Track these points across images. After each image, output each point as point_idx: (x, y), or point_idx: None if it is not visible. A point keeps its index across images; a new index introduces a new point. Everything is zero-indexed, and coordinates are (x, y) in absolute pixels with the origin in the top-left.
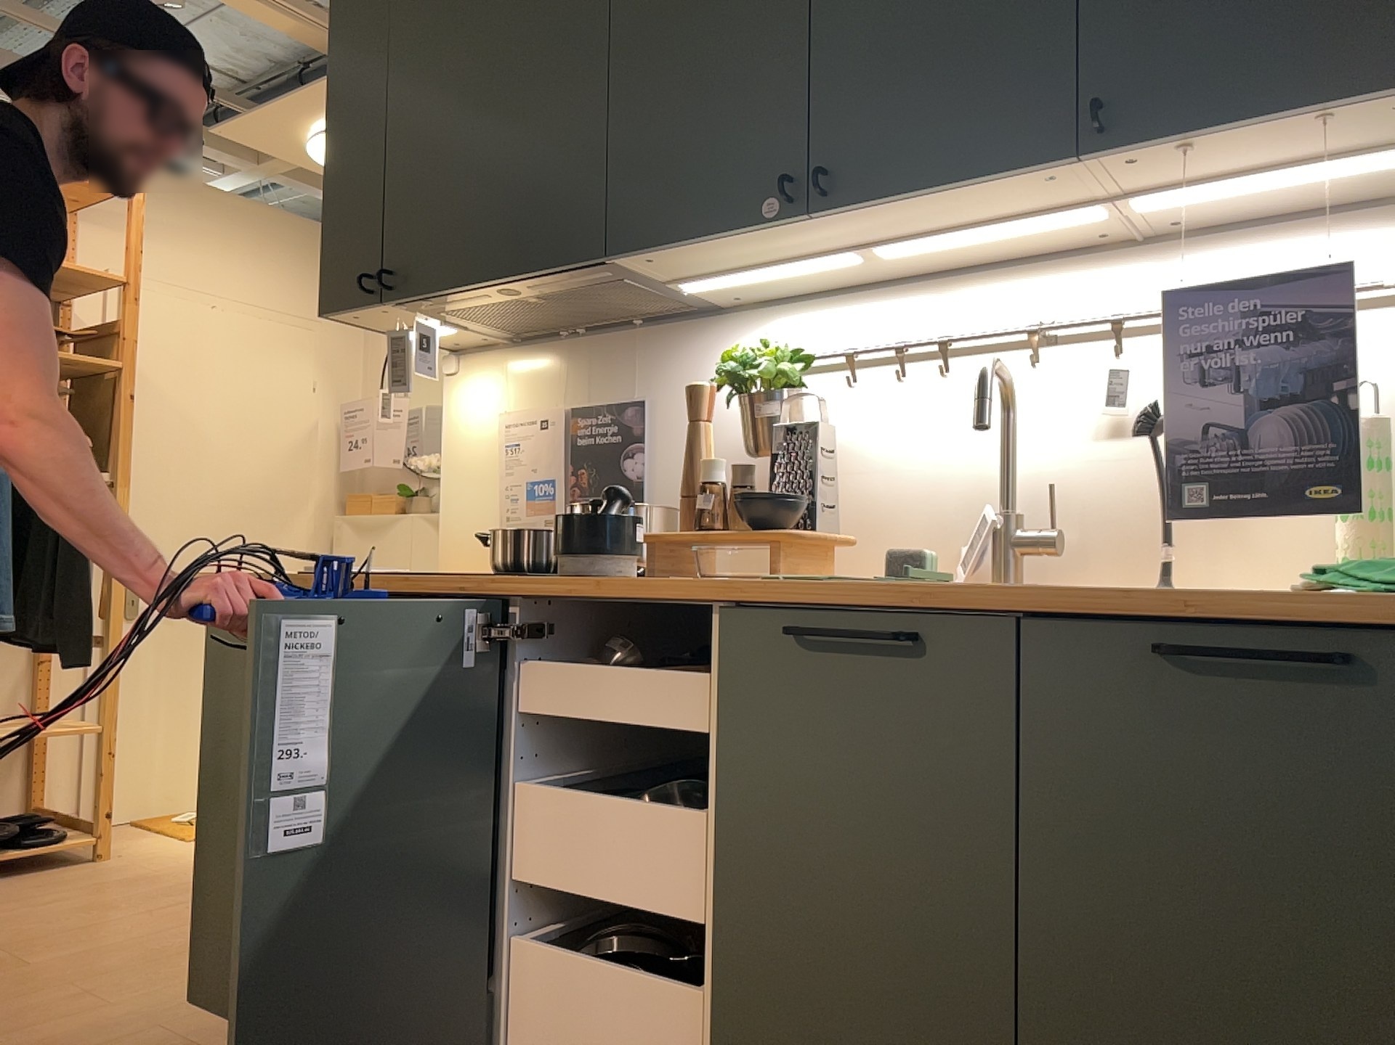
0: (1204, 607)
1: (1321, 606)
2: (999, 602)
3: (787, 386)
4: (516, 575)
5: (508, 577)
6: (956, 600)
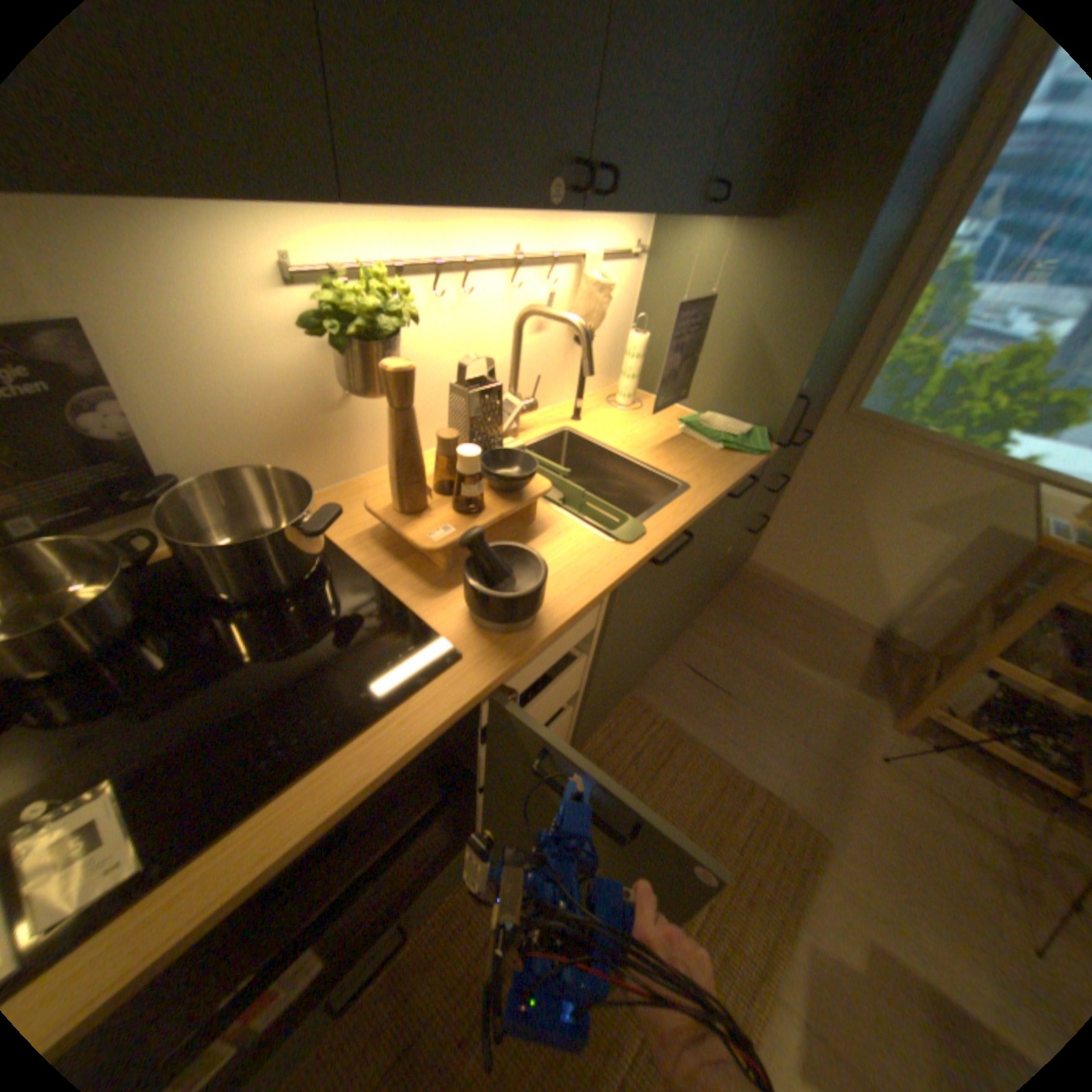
0: (742, 479)
1: (758, 468)
2: (710, 506)
3: (388, 323)
4: (451, 664)
5: (452, 672)
6: (701, 513)
